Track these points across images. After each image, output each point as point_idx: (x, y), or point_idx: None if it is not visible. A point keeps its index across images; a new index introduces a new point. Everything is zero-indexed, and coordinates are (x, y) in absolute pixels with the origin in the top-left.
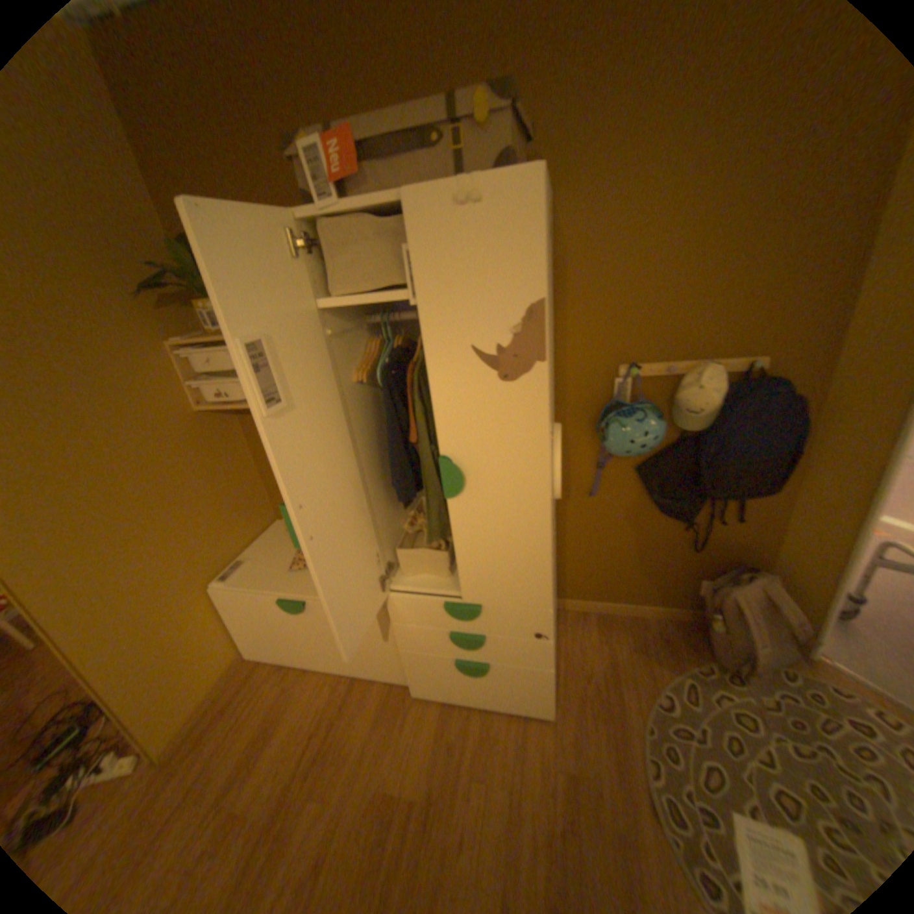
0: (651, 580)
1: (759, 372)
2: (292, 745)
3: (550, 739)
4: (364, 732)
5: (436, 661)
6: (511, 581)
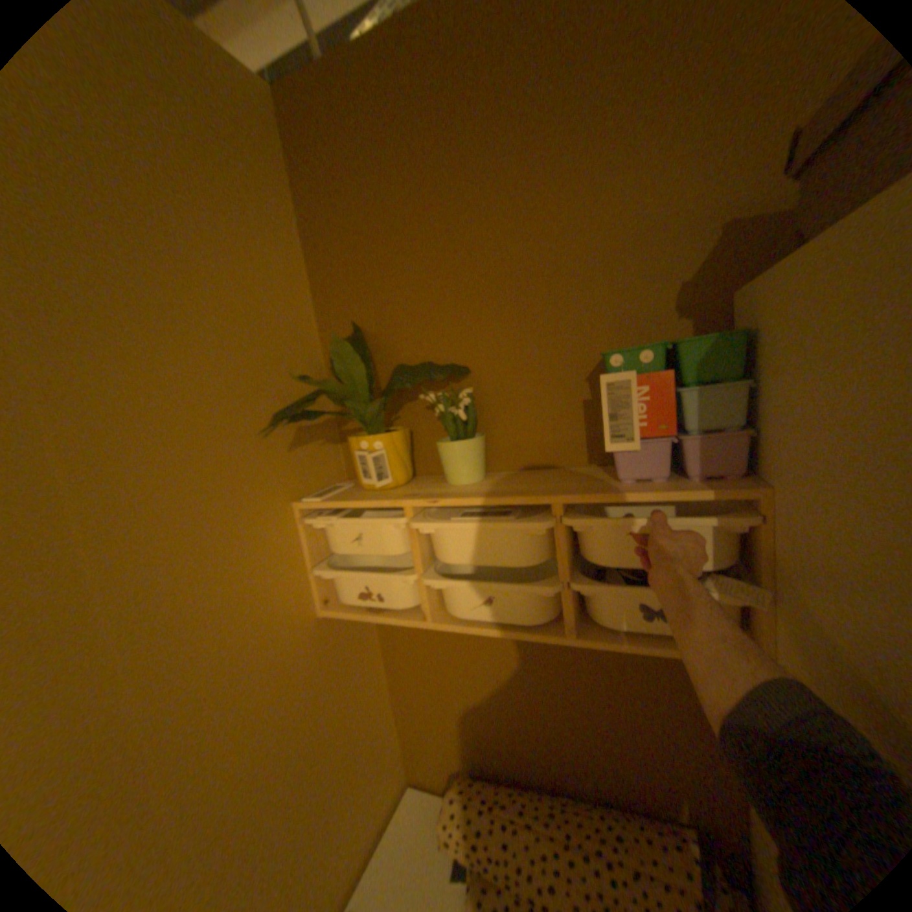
0: None
1: None
2: None
3: None
4: None
5: None
6: None
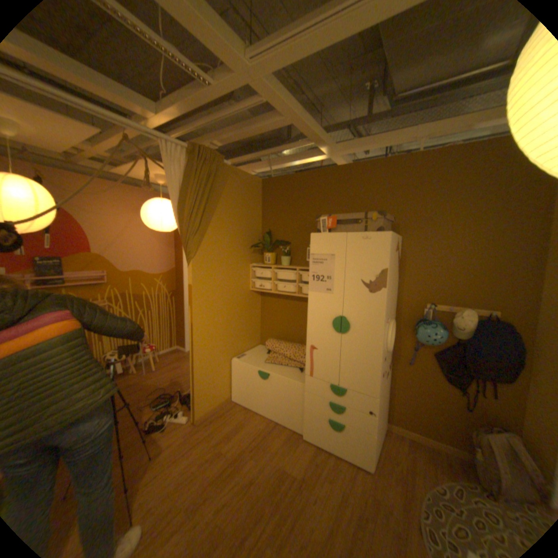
0: (443, 425)
1: (496, 319)
2: (247, 438)
3: (369, 482)
4: (278, 445)
5: (320, 418)
6: (362, 379)
